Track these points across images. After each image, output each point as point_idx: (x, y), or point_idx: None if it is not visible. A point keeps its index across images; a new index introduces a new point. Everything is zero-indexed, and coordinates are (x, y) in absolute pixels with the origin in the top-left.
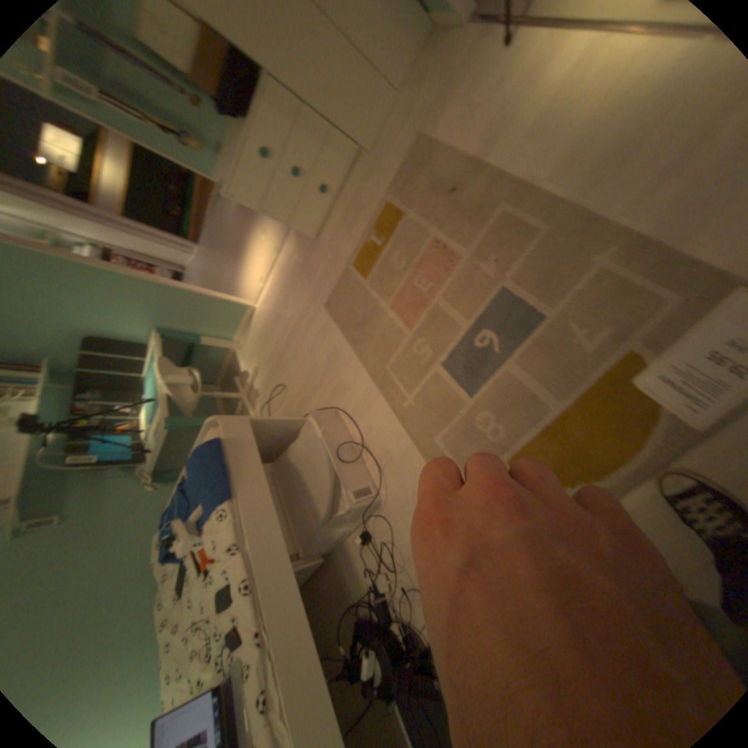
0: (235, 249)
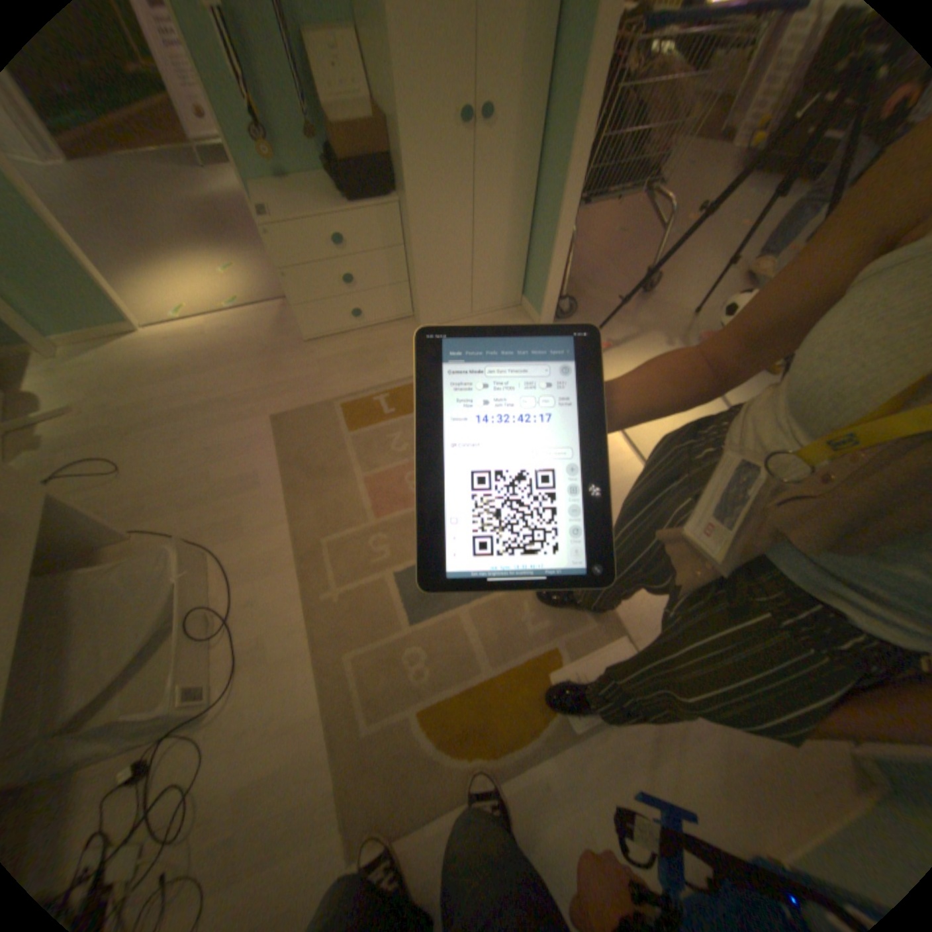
0: (159, 245)
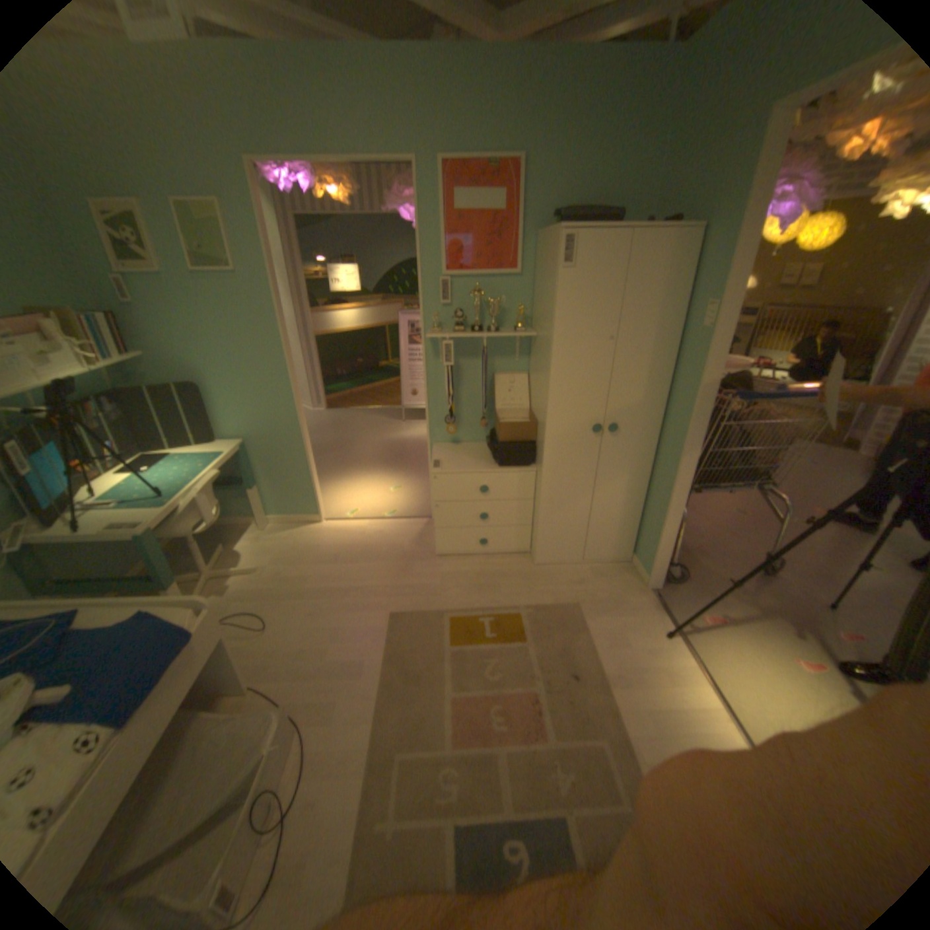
0: (362, 466)
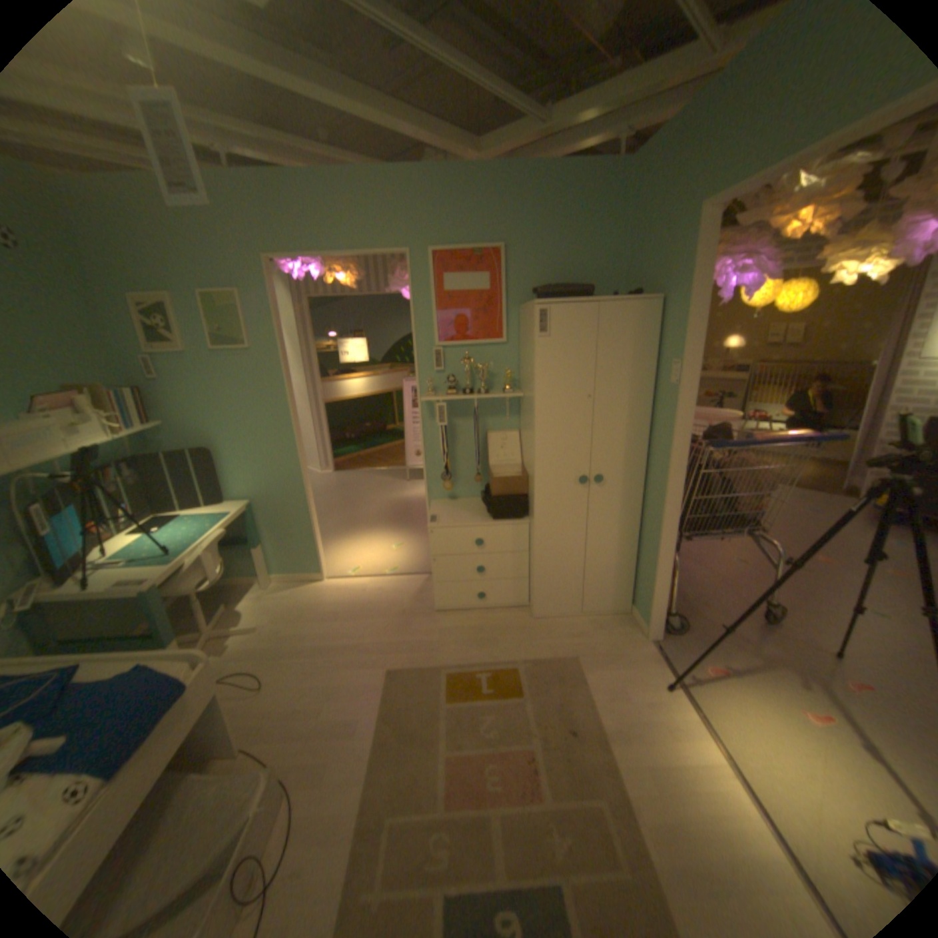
0: (363, 525)
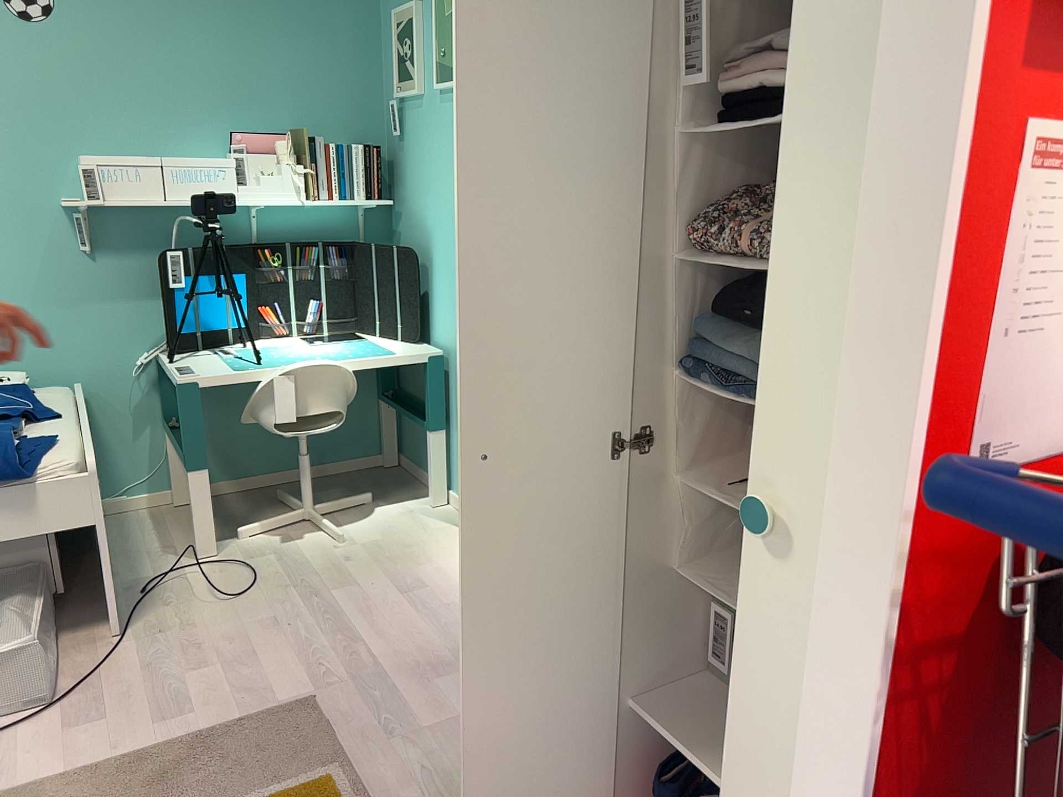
0: None
